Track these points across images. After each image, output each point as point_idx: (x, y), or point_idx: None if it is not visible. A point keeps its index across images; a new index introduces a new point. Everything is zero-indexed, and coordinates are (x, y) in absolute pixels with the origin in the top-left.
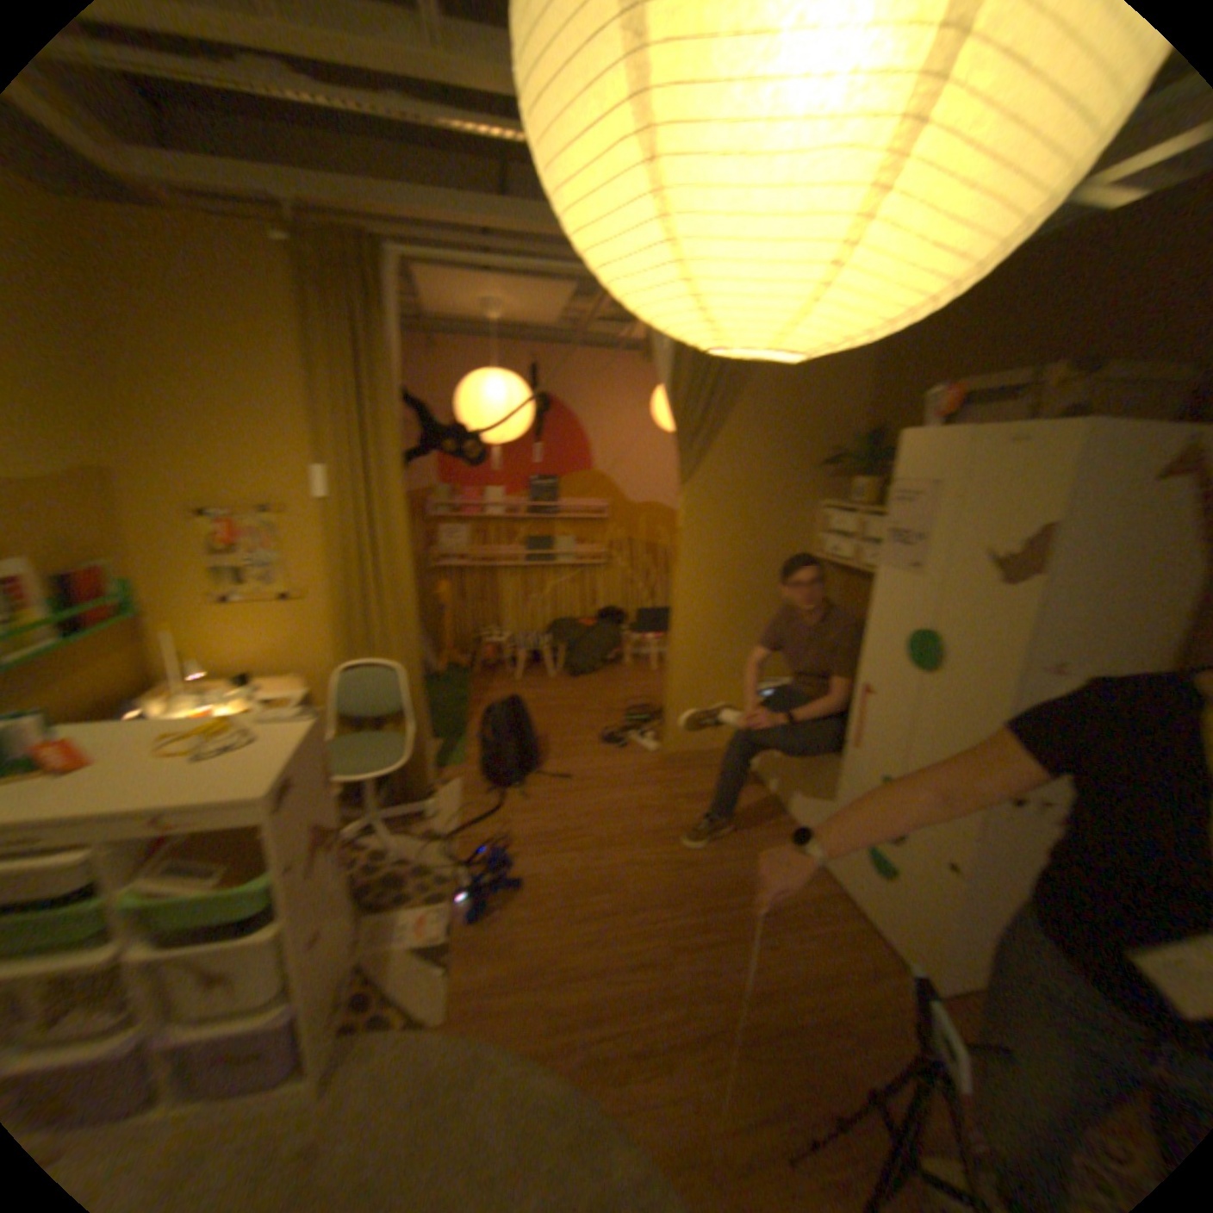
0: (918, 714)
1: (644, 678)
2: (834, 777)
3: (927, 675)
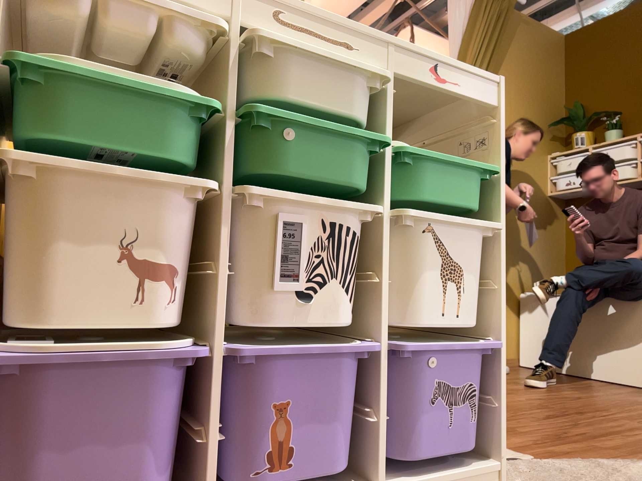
0: None
1: None
2: None
3: None
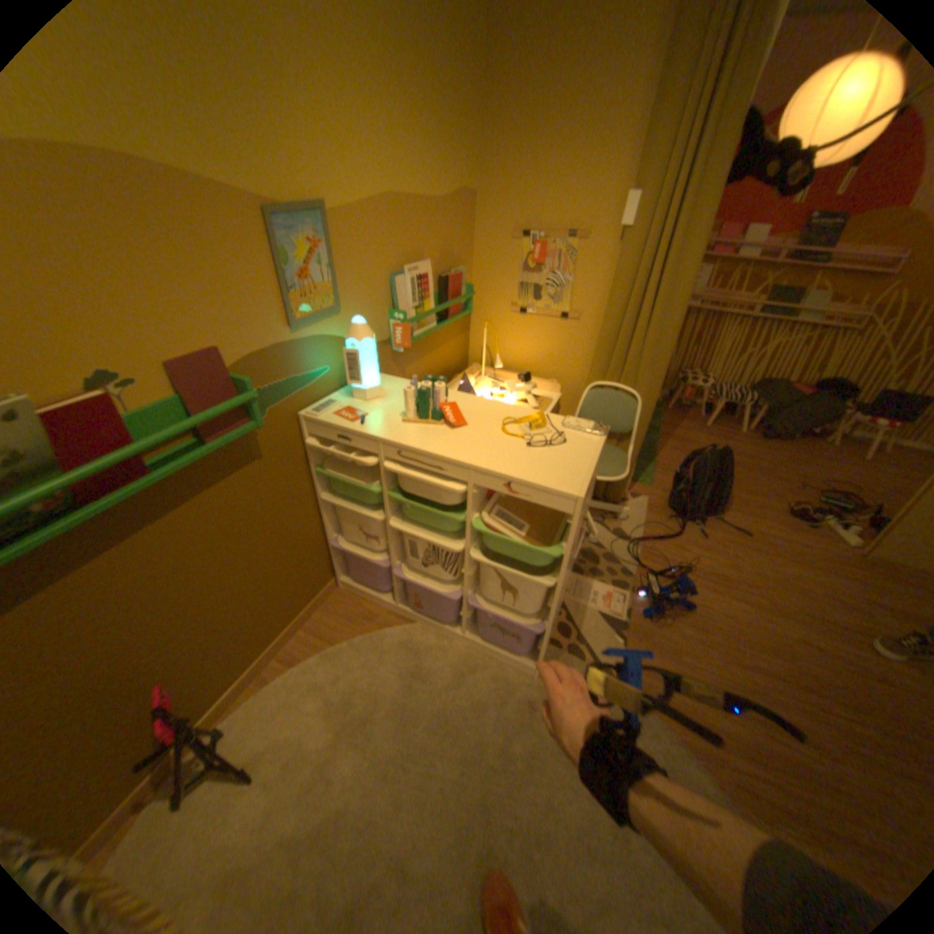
0: None
1: (855, 464)
2: None
3: None
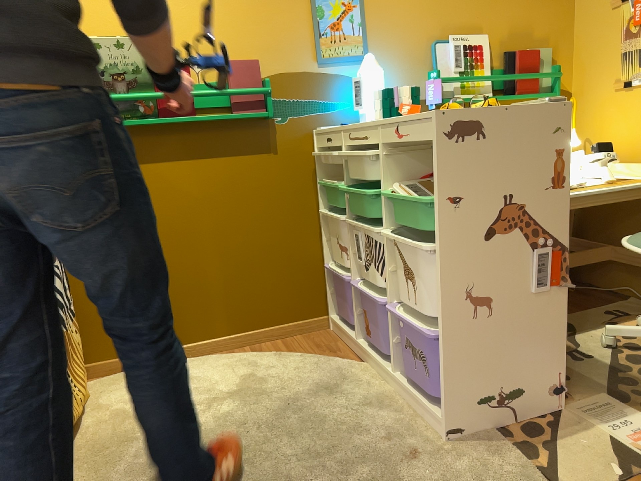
0: None
1: None
2: None
3: None
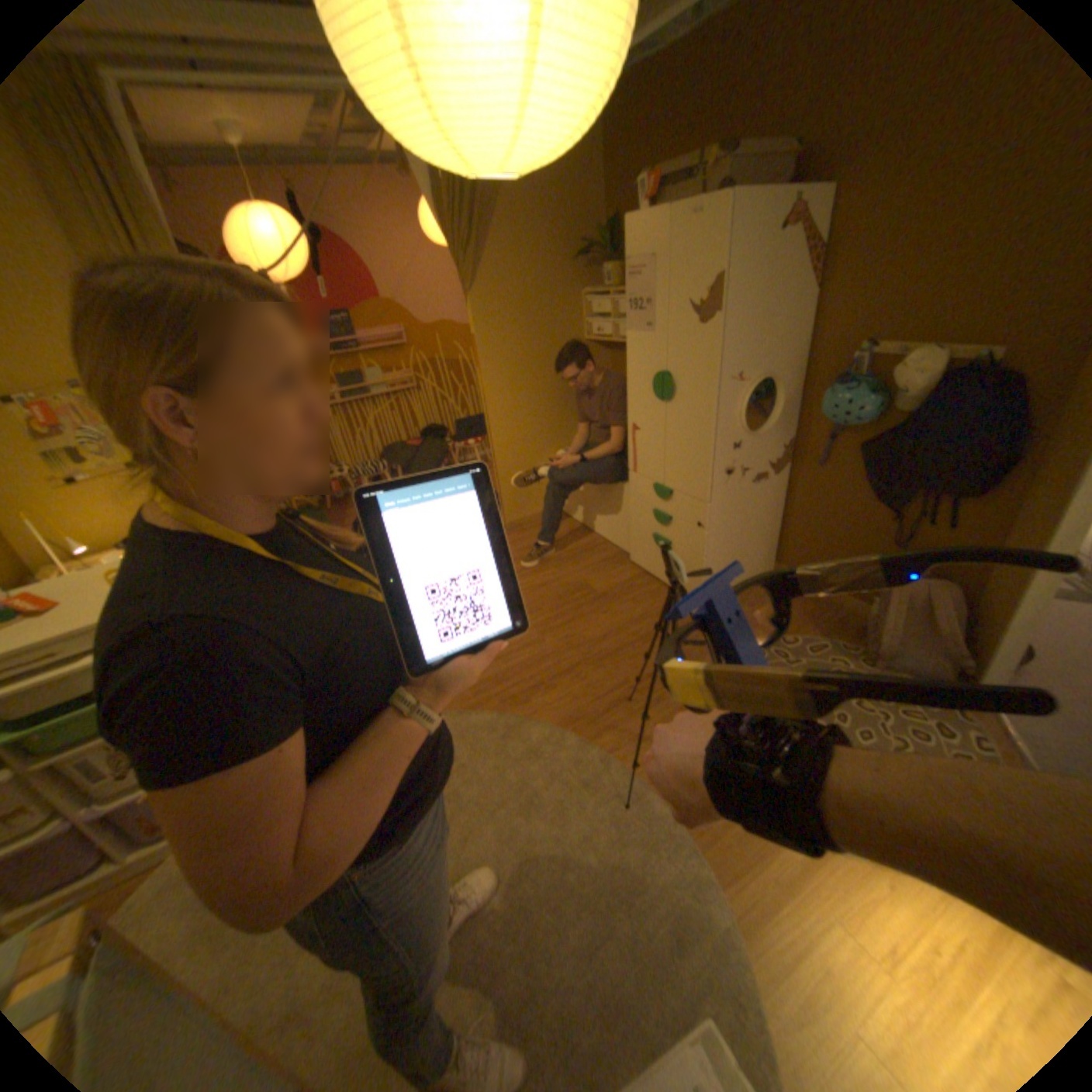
0: (666, 434)
1: None
2: (625, 500)
3: (667, 405)
